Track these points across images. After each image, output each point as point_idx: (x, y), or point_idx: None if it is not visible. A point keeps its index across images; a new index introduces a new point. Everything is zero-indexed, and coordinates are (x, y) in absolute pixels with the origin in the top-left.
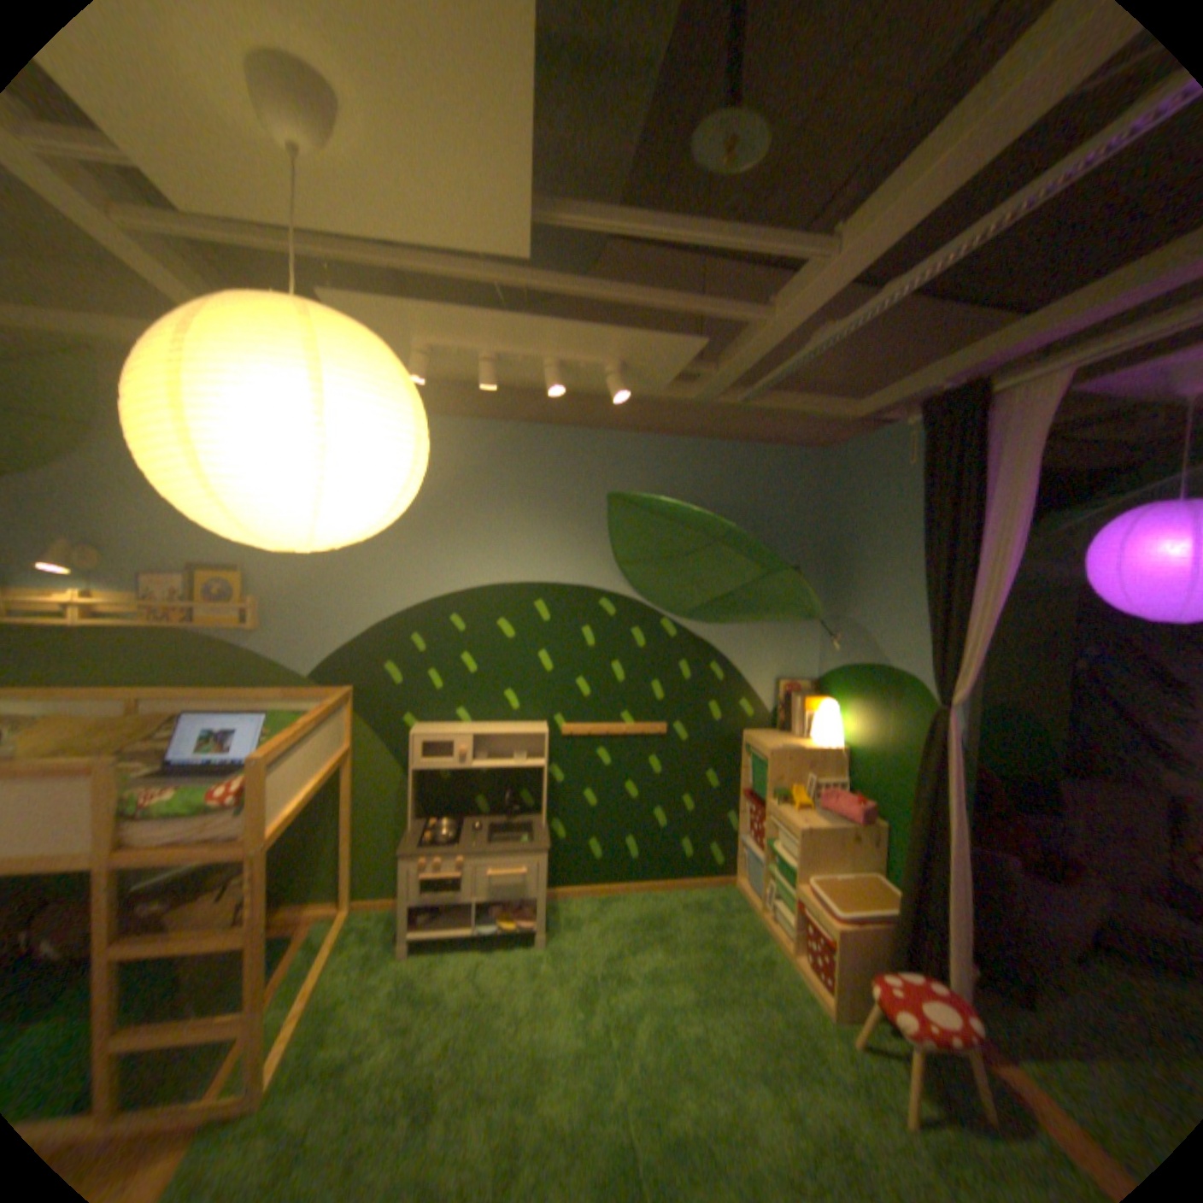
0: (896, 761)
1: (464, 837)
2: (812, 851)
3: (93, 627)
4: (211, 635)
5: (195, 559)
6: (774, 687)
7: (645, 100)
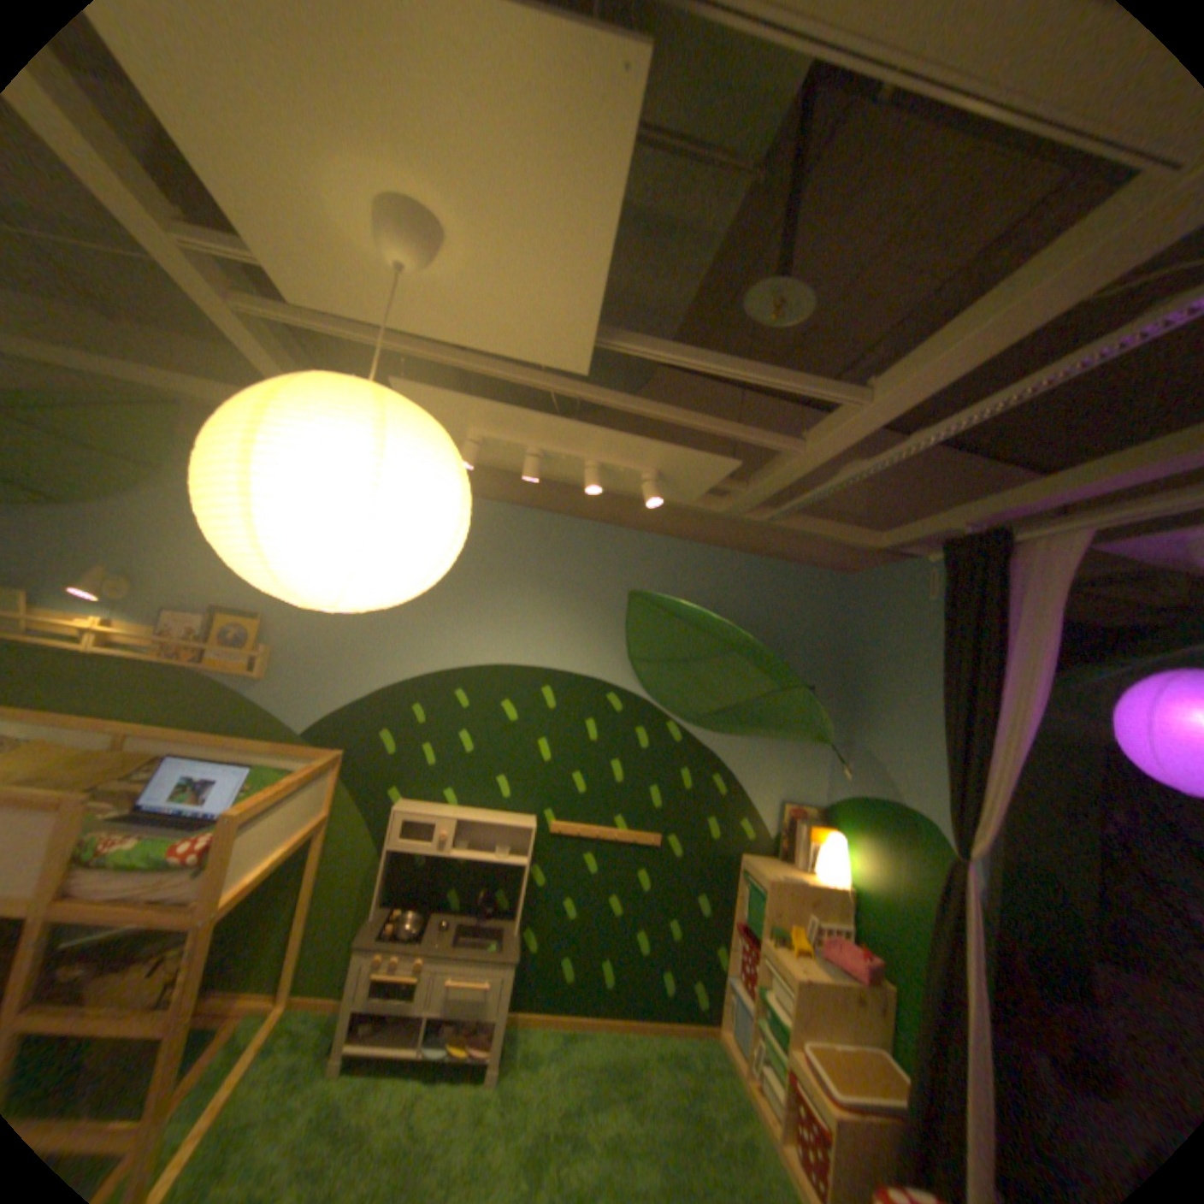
0: (908, 914)
1: (429, 936)
2: (810, 1009)
3: (107, 655)
4: (218, 678)
5: (221, 601)
6: (780, 811)
7: (707, 261)
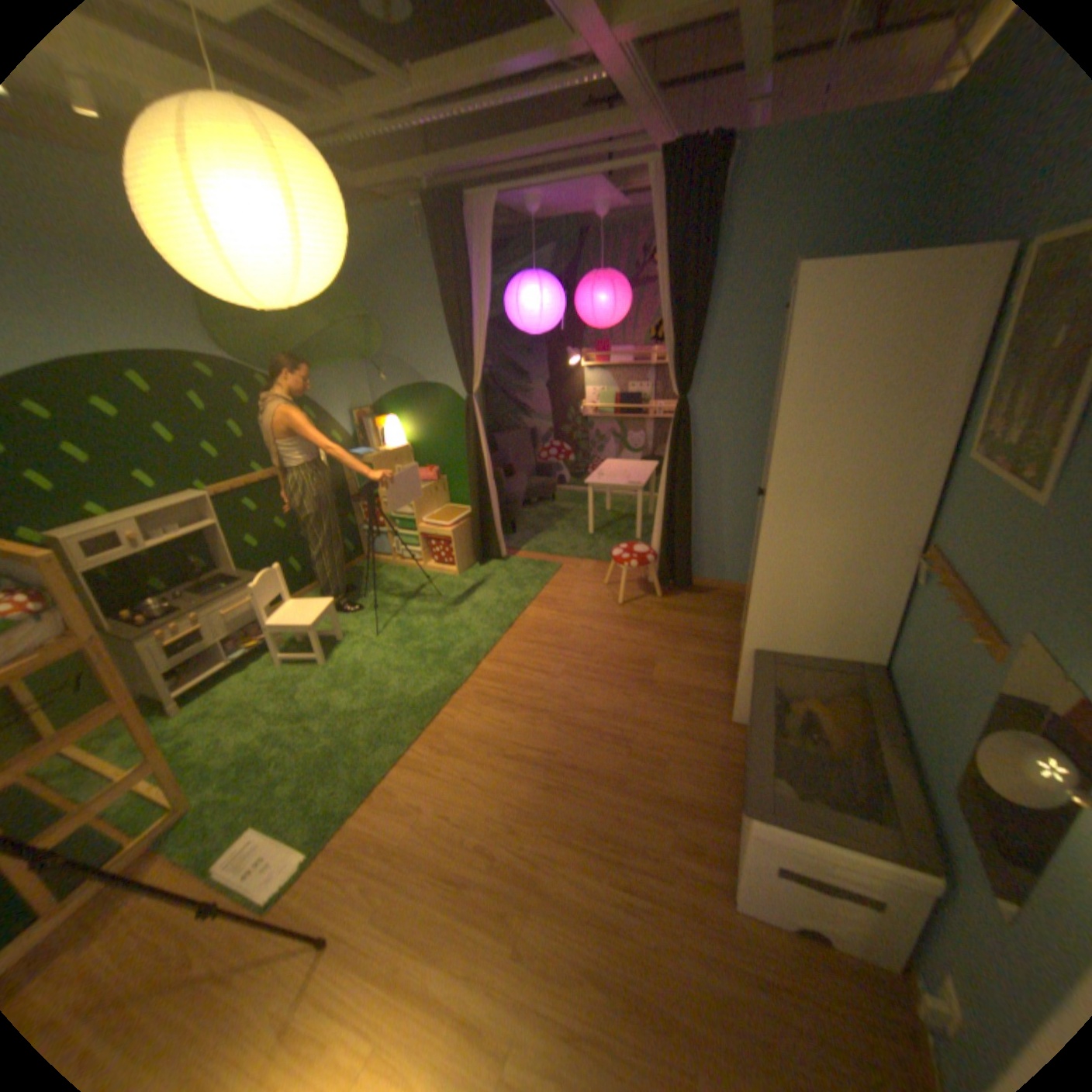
0: (443, 440)
1: (173, 607)
2: (419, 504)
3: None
4: None
5: None
6: (350, 418)
7: None
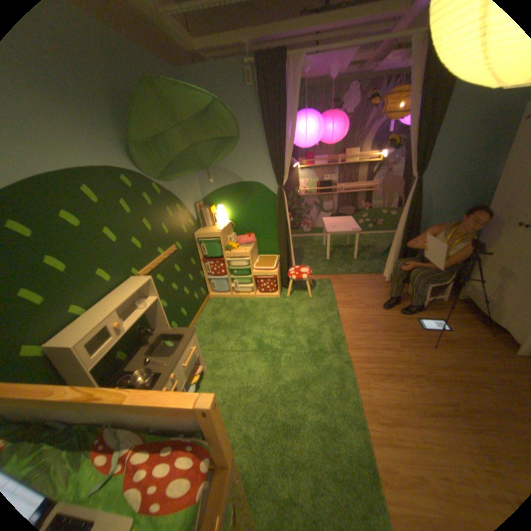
0: (254, 216)
1: (147, 370)
2: (251, 257)
3: None
4: None
5: None
6: (194, 208)
7: None
